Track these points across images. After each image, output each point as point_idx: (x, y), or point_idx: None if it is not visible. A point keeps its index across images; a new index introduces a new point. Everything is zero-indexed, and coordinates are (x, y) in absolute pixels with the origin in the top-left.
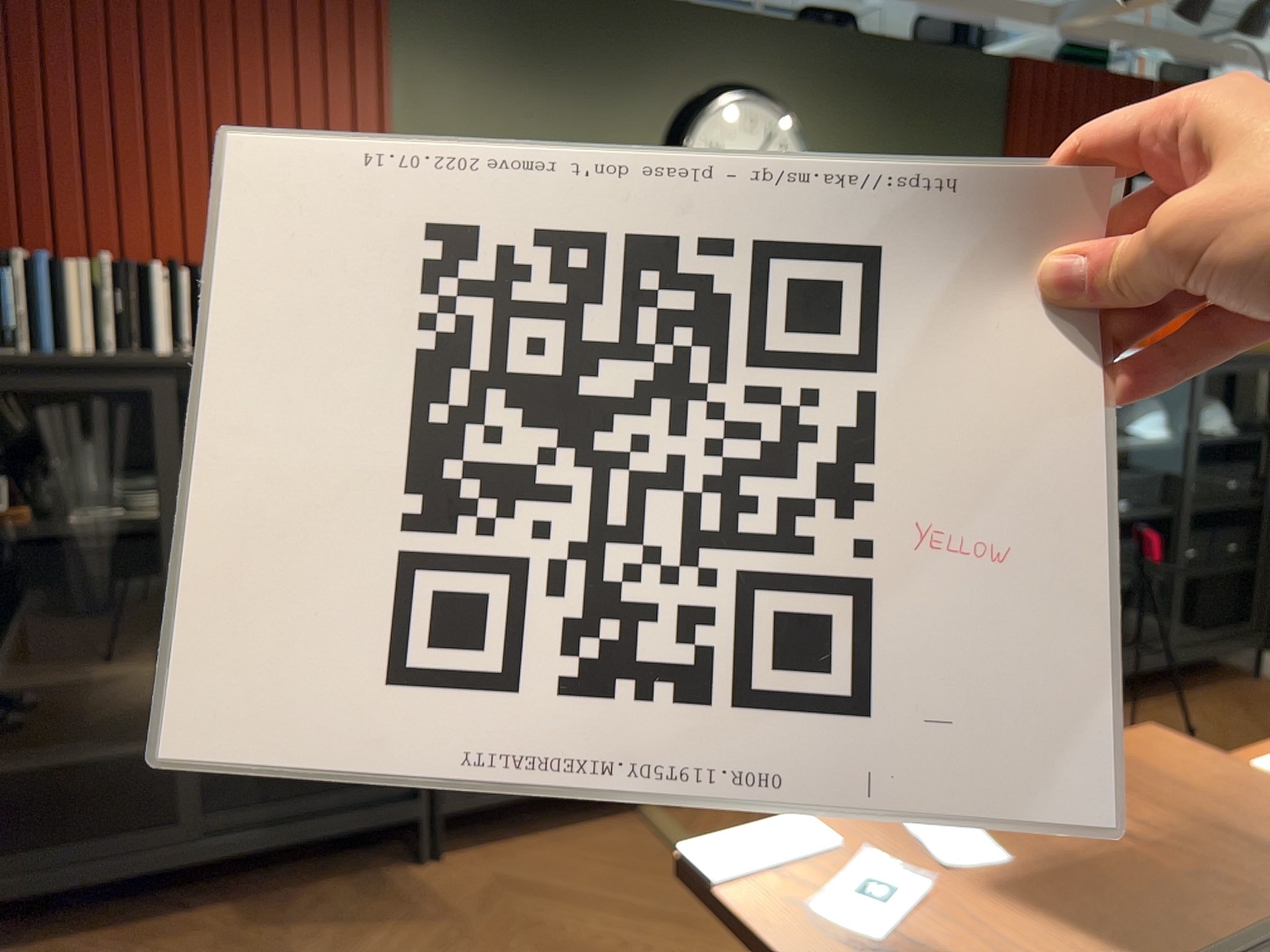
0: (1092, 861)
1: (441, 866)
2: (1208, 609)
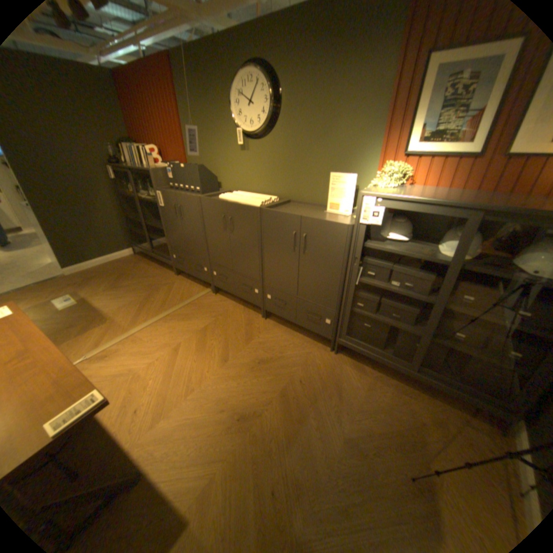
0: None
1: (176, 276)
2: (476, 373)
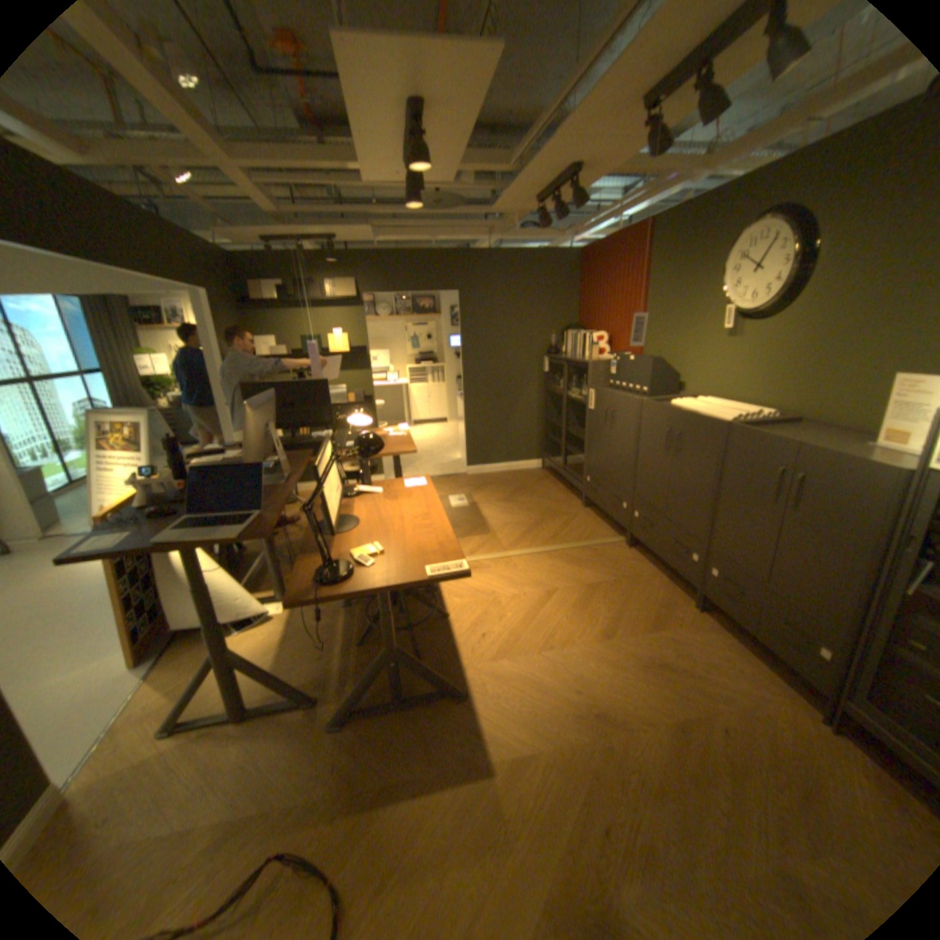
0: (389, 440)
1: (583, 508)
2: None
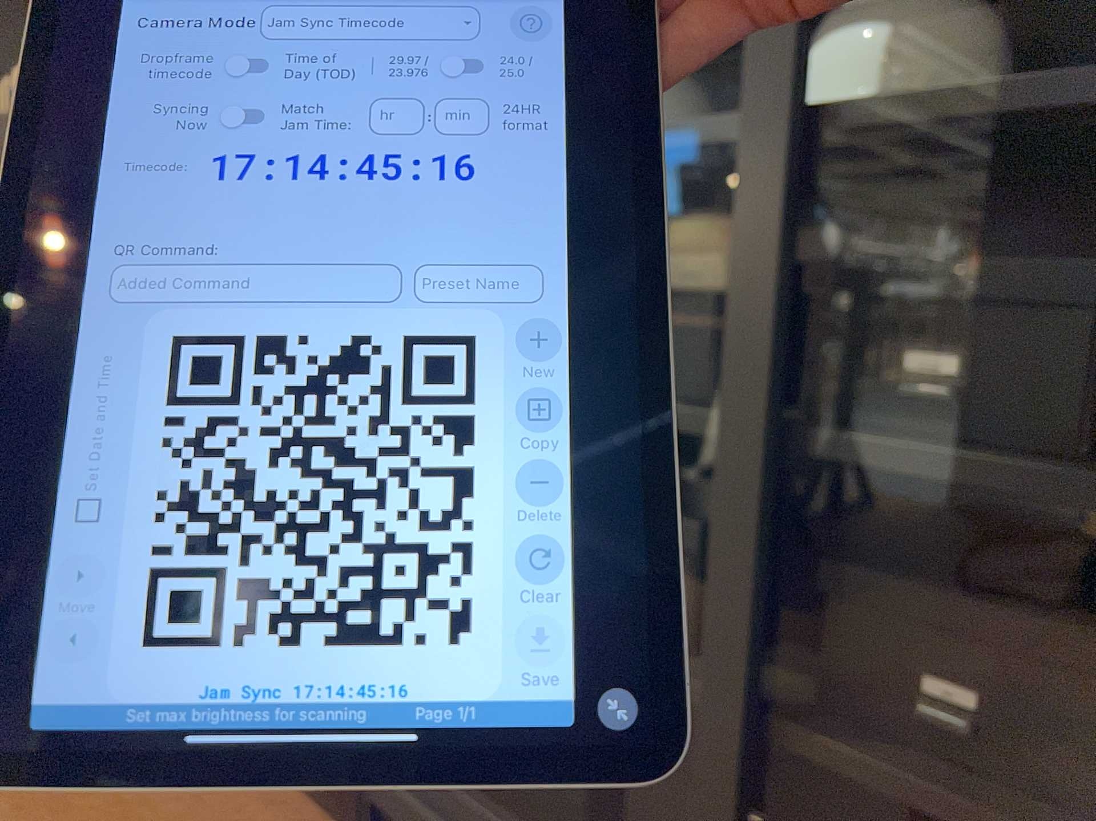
0: None
1: None
2: None
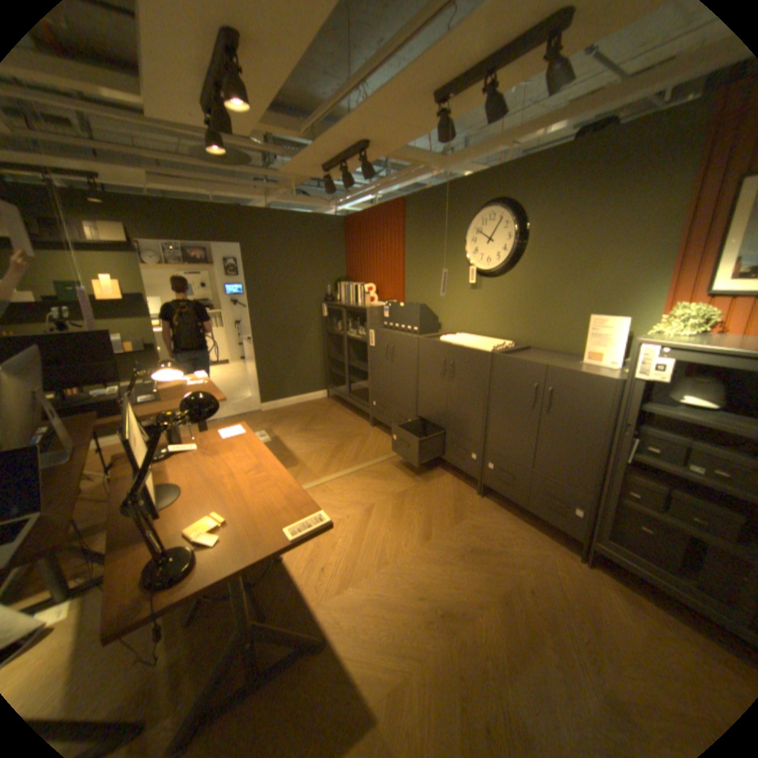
0: (189, 390)
1: (371, 428)
2: None
